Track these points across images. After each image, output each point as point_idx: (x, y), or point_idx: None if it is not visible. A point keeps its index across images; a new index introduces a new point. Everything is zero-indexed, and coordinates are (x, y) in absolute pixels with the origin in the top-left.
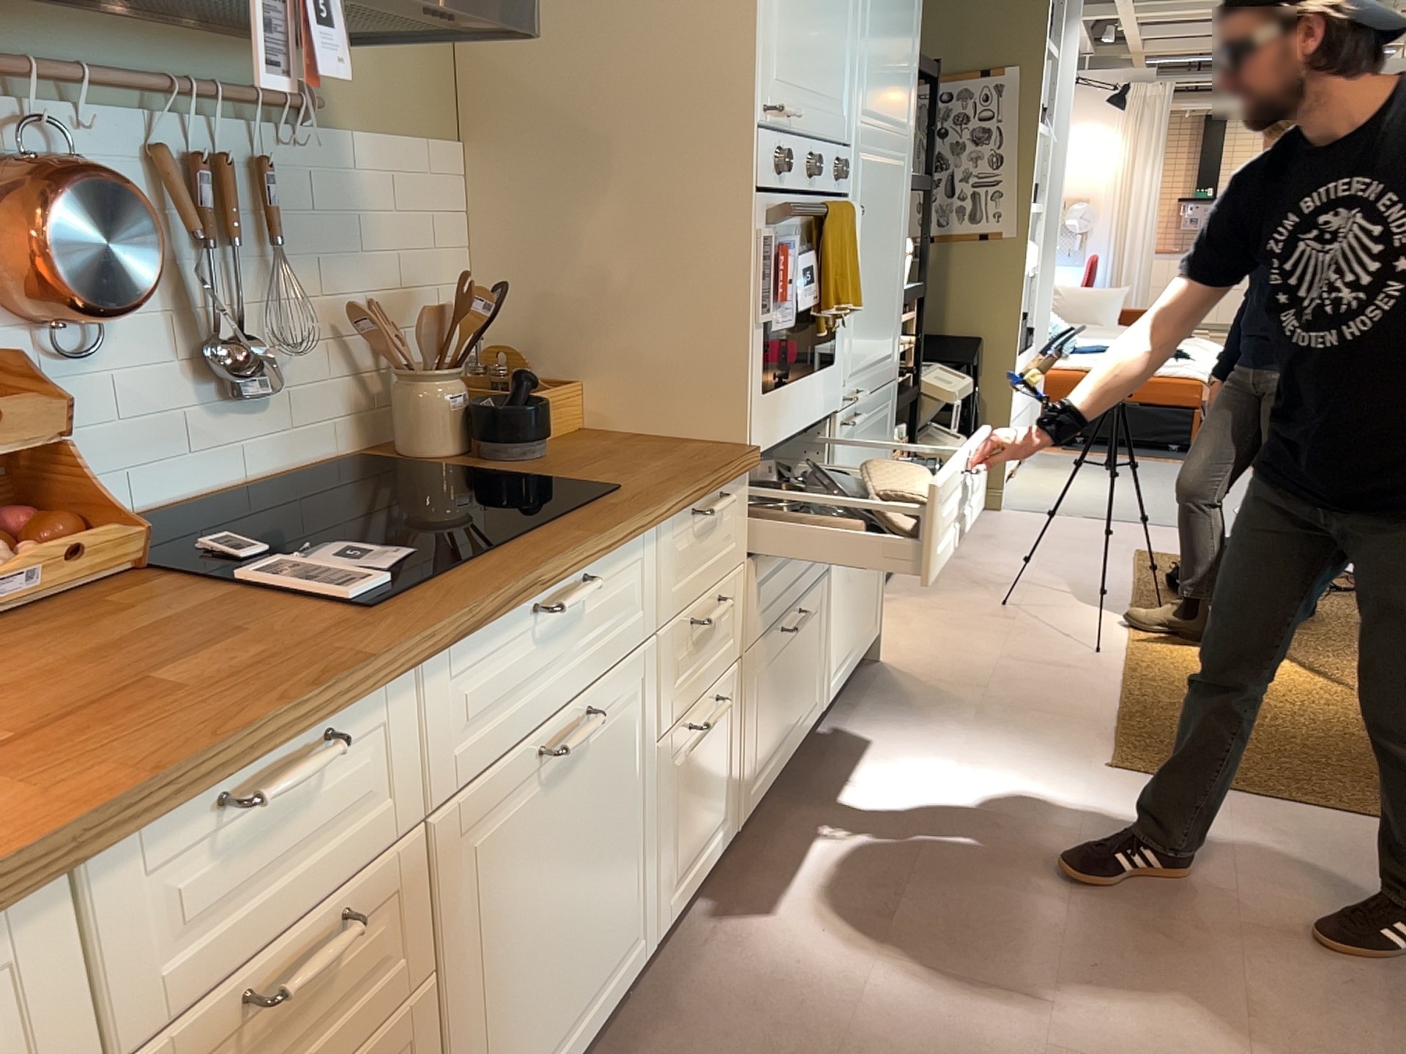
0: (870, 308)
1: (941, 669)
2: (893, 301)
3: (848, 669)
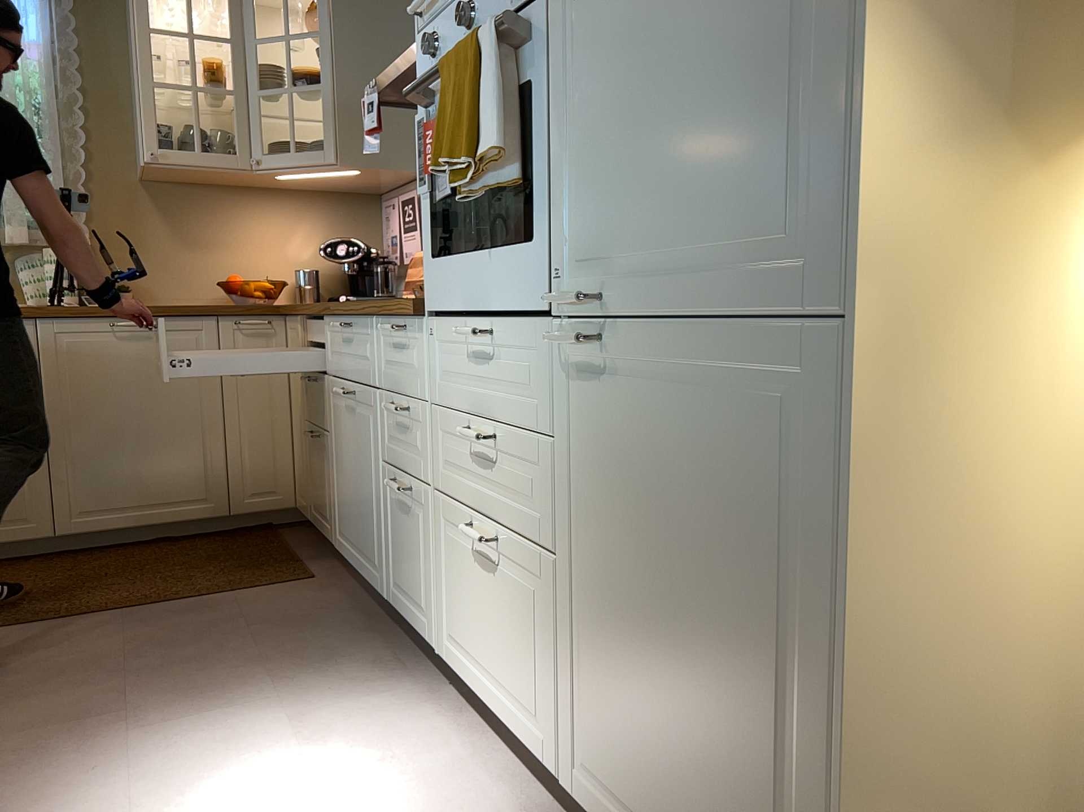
0: (645, 138)
1: None
2: (783, 93)
3: None
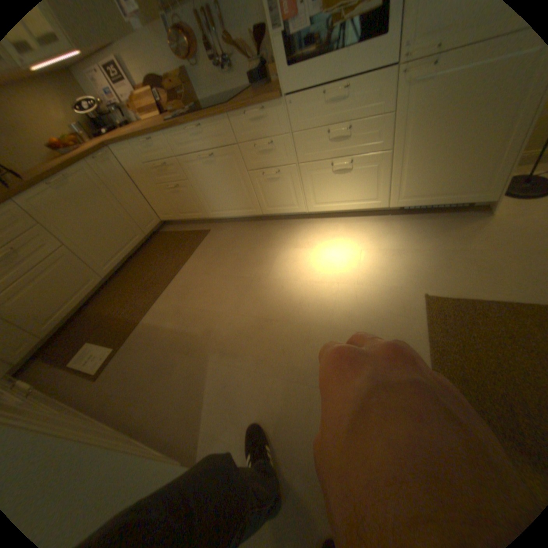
0: None
1: (508, 233)
2: None
3: (426, 201)
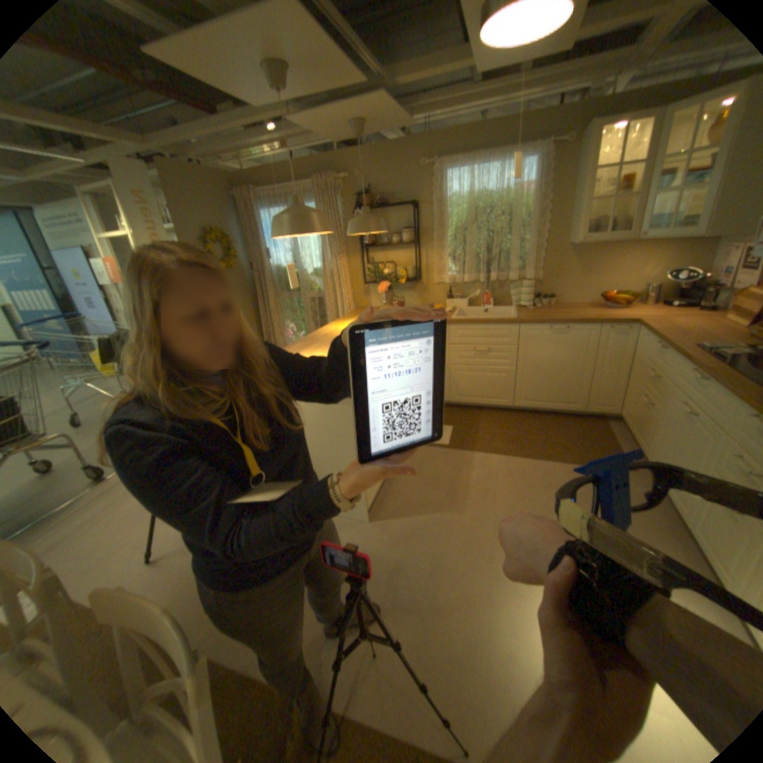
0: None
1: None
2: None
3: None
